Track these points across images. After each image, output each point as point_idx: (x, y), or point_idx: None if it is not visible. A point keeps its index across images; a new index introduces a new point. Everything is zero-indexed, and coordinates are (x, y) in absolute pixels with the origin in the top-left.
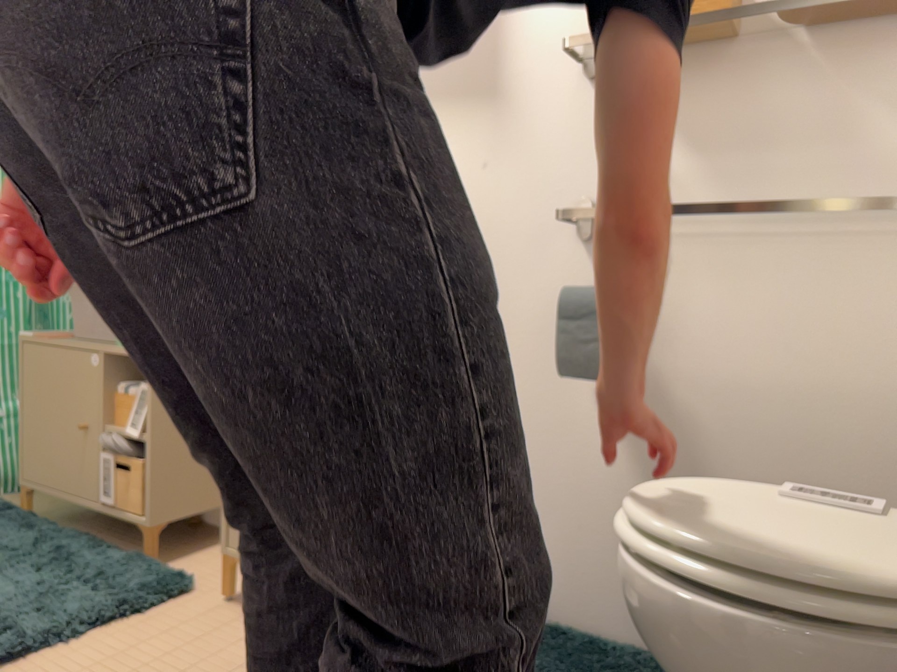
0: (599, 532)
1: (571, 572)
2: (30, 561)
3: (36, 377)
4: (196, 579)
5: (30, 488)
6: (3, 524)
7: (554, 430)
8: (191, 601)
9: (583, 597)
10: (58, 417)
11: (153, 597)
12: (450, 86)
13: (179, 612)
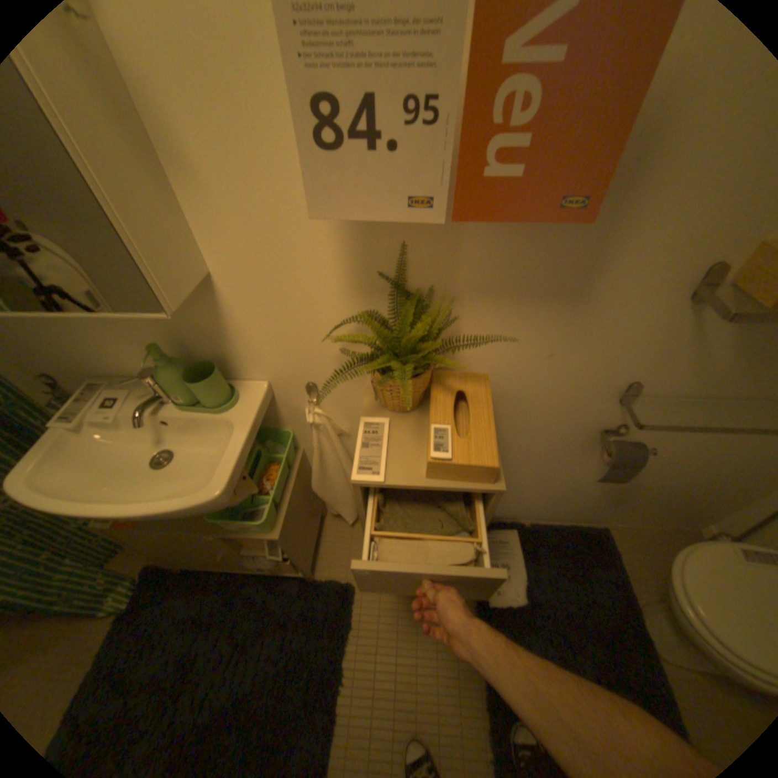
0: (568, 499)
1: (546, 509)
2: (245, 628)
3: (137, 542)
4: (345, 576)
5: (176, 569)
6: (180, 596)
7: (557, 474)
8: (362, 600)
9: (550, 514)
10: (185, 554)
11: (349, 618)
12: (530, 285)
13: (366, 614)
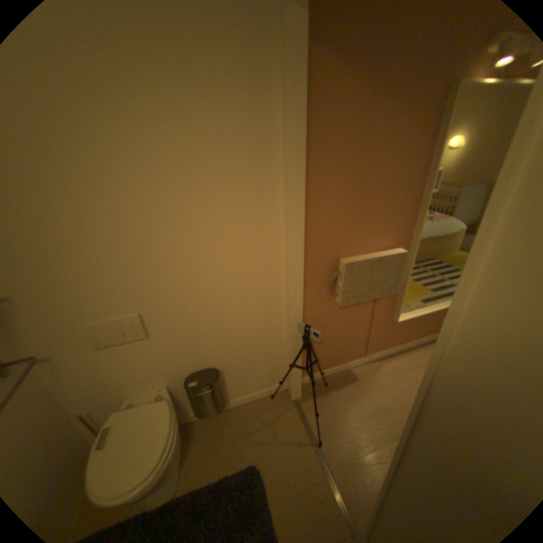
0: None
1: None
2: None
3: None
4: None
5: None
6: None
7: None
8: None
9: None
10: None
11: None
12: None
13: None
